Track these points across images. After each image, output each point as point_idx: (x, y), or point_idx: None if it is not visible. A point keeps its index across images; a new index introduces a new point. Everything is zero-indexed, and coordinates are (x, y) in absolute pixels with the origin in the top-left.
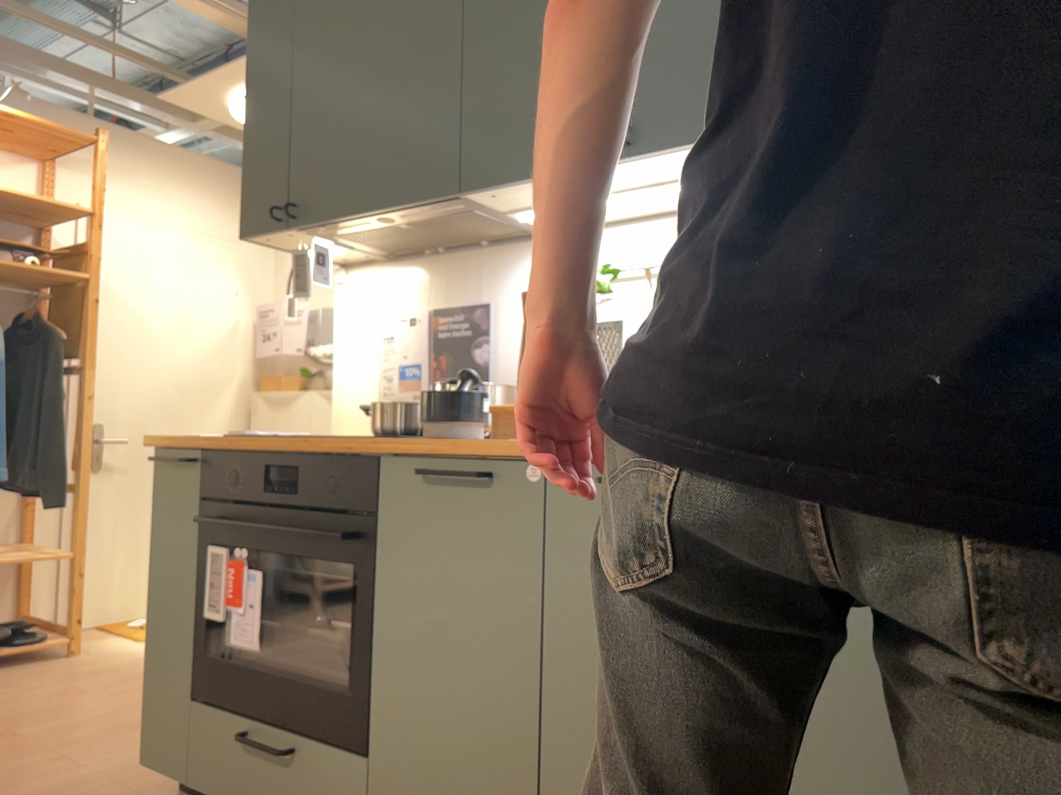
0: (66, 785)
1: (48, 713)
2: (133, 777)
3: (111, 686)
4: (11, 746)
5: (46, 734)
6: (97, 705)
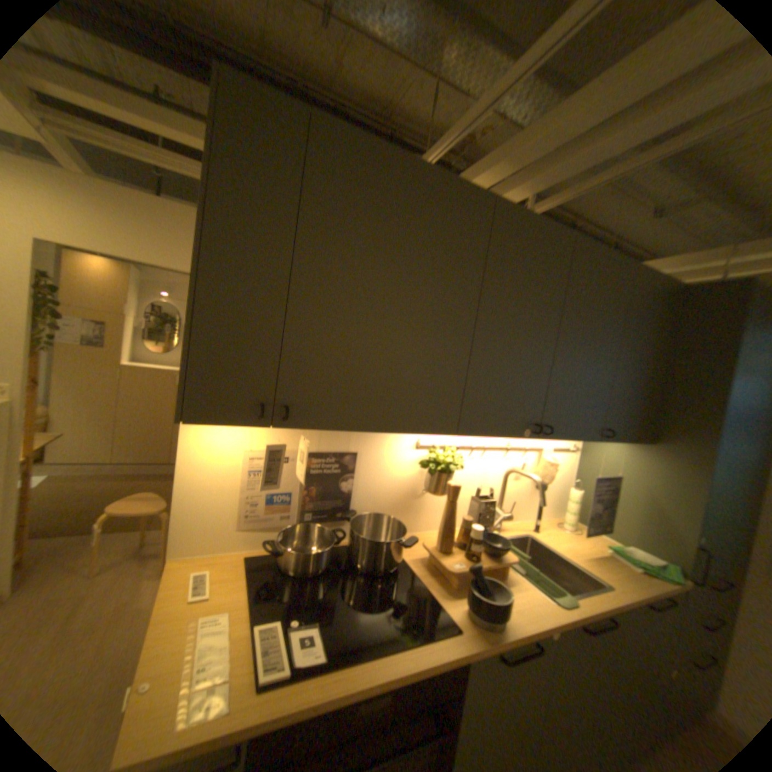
0: None
1: None
2: None
3: None
4: None
5: None
6: None
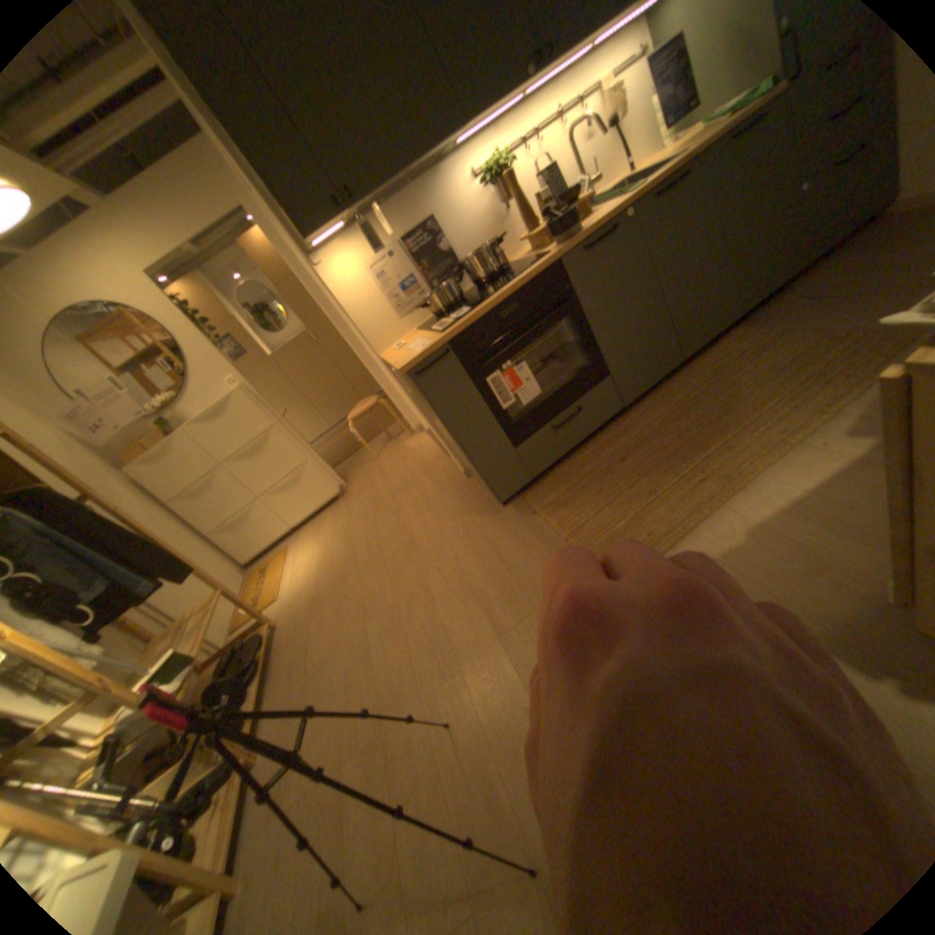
0: (471, 551)
1: (367, 599)
2: (474, 528)
3: (344, 584)
4: (405, 597)
5: (397, 587)
6: (369, 579)
